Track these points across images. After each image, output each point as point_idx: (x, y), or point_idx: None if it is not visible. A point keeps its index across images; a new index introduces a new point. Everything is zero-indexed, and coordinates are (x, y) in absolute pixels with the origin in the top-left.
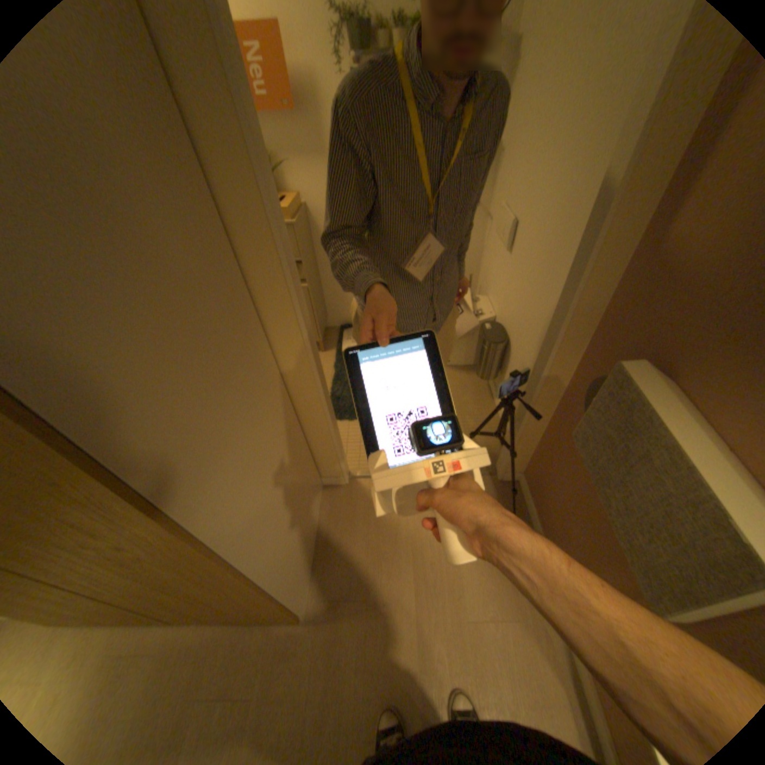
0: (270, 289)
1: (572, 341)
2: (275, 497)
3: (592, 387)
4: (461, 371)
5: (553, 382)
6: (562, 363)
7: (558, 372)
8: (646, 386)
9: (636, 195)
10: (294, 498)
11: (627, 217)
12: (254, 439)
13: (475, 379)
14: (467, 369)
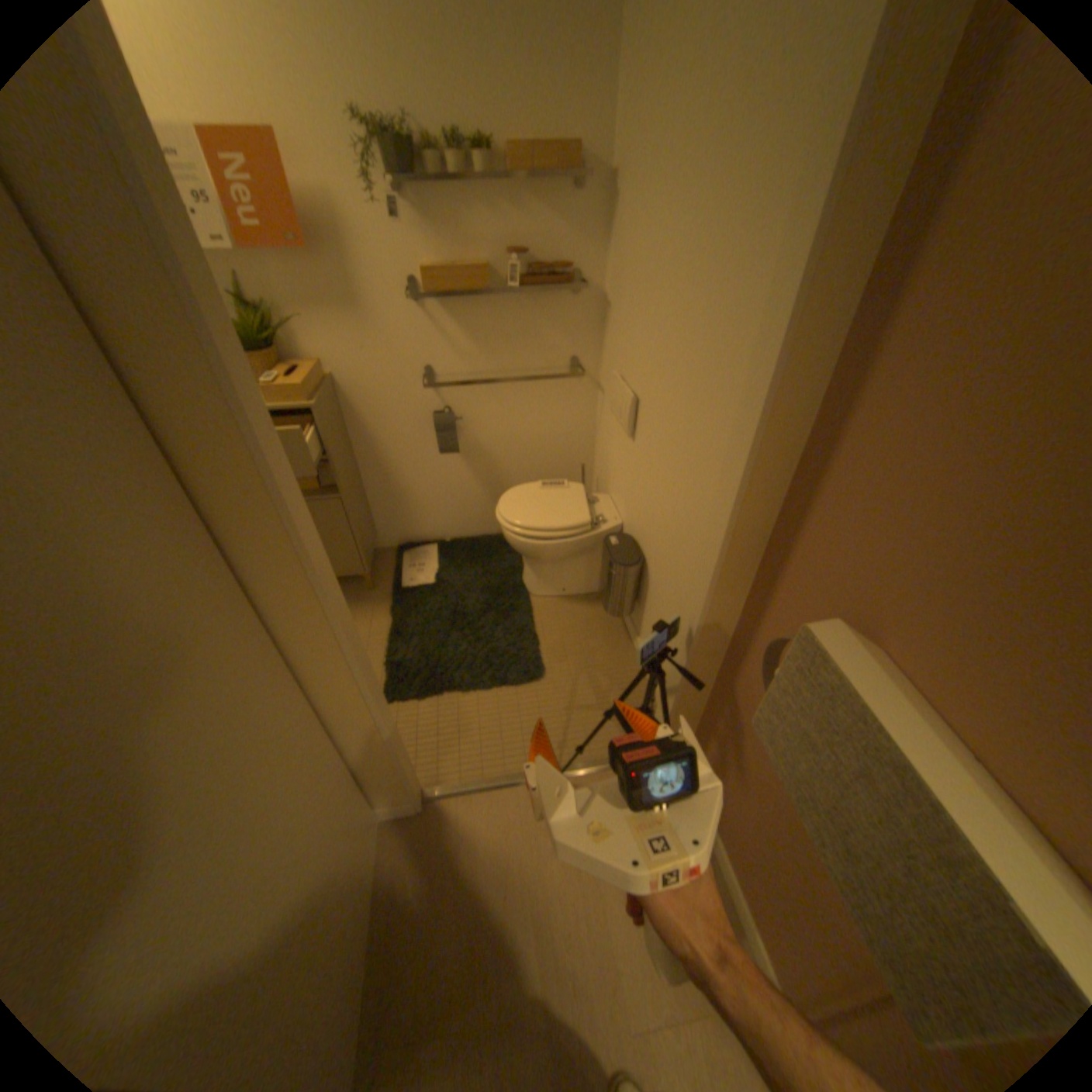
0: (261, 535)
1: (732, 573)
2: (282, 898)
3: (772, 651)
4: (582, 604)
5: (714, 629)
6: (723, 603)
7: (718, 616)
8: (851, 665)
9: (794, 388)
10: (322, 878)
11: (785, 415)
12: (232, 810)
13: (603, 613)
14: (591, 600)
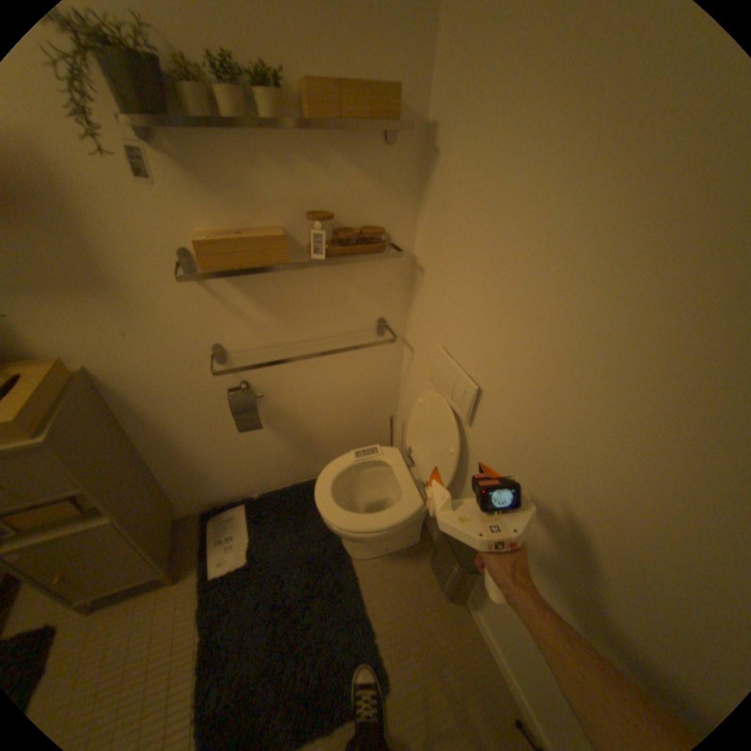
0: None
1: None
2: None
3: None
4: (406, 561)
5: None
6: None
7: None
8: None
9: None
10: None
11: None
12: None
13: (430, 571)
14: (413, 553)
